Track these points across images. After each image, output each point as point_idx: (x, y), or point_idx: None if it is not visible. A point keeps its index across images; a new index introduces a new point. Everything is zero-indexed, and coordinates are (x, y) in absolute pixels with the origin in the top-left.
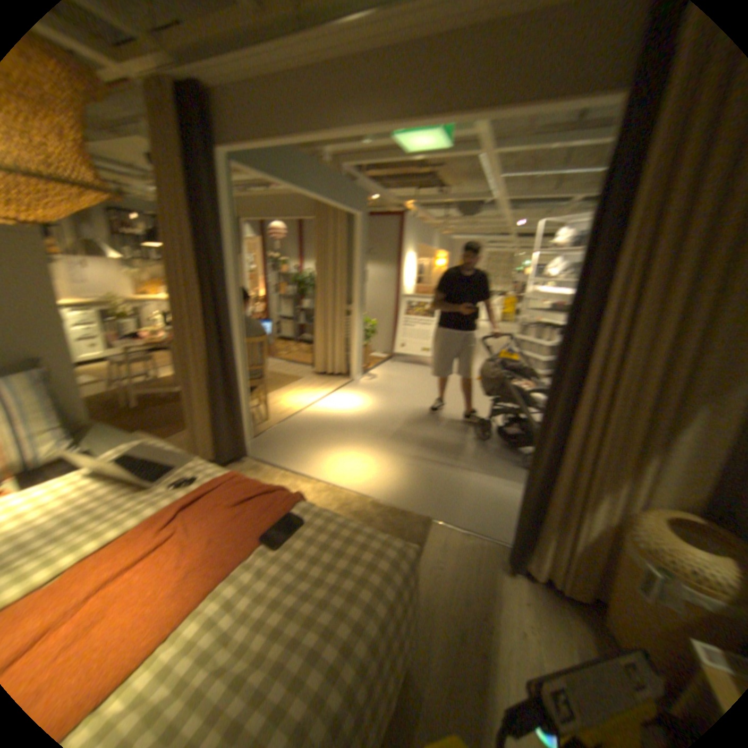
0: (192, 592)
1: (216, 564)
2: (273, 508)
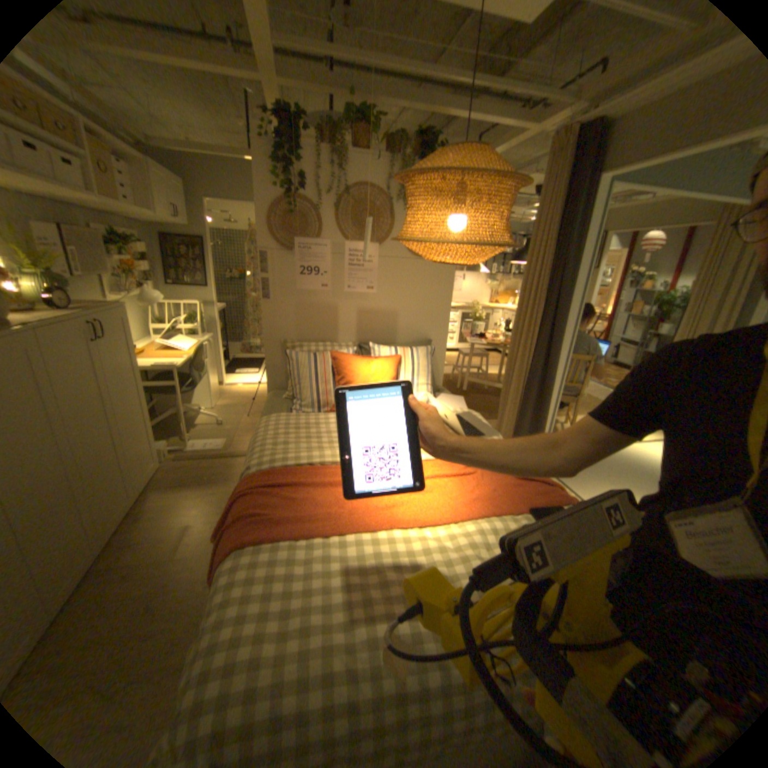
0: (478, 512)
1: (497, 507)
2: (550, 498)
